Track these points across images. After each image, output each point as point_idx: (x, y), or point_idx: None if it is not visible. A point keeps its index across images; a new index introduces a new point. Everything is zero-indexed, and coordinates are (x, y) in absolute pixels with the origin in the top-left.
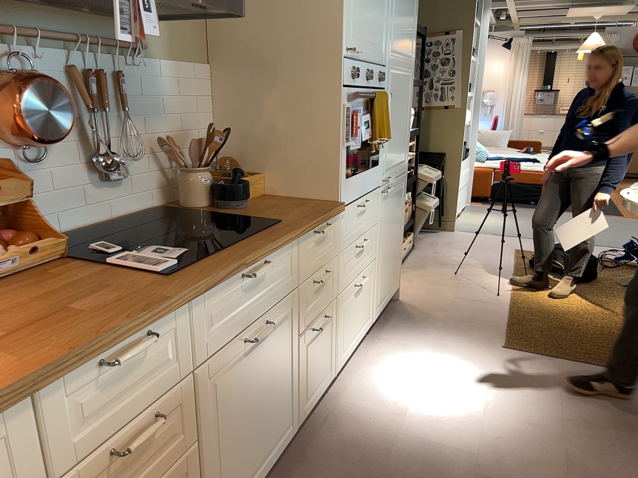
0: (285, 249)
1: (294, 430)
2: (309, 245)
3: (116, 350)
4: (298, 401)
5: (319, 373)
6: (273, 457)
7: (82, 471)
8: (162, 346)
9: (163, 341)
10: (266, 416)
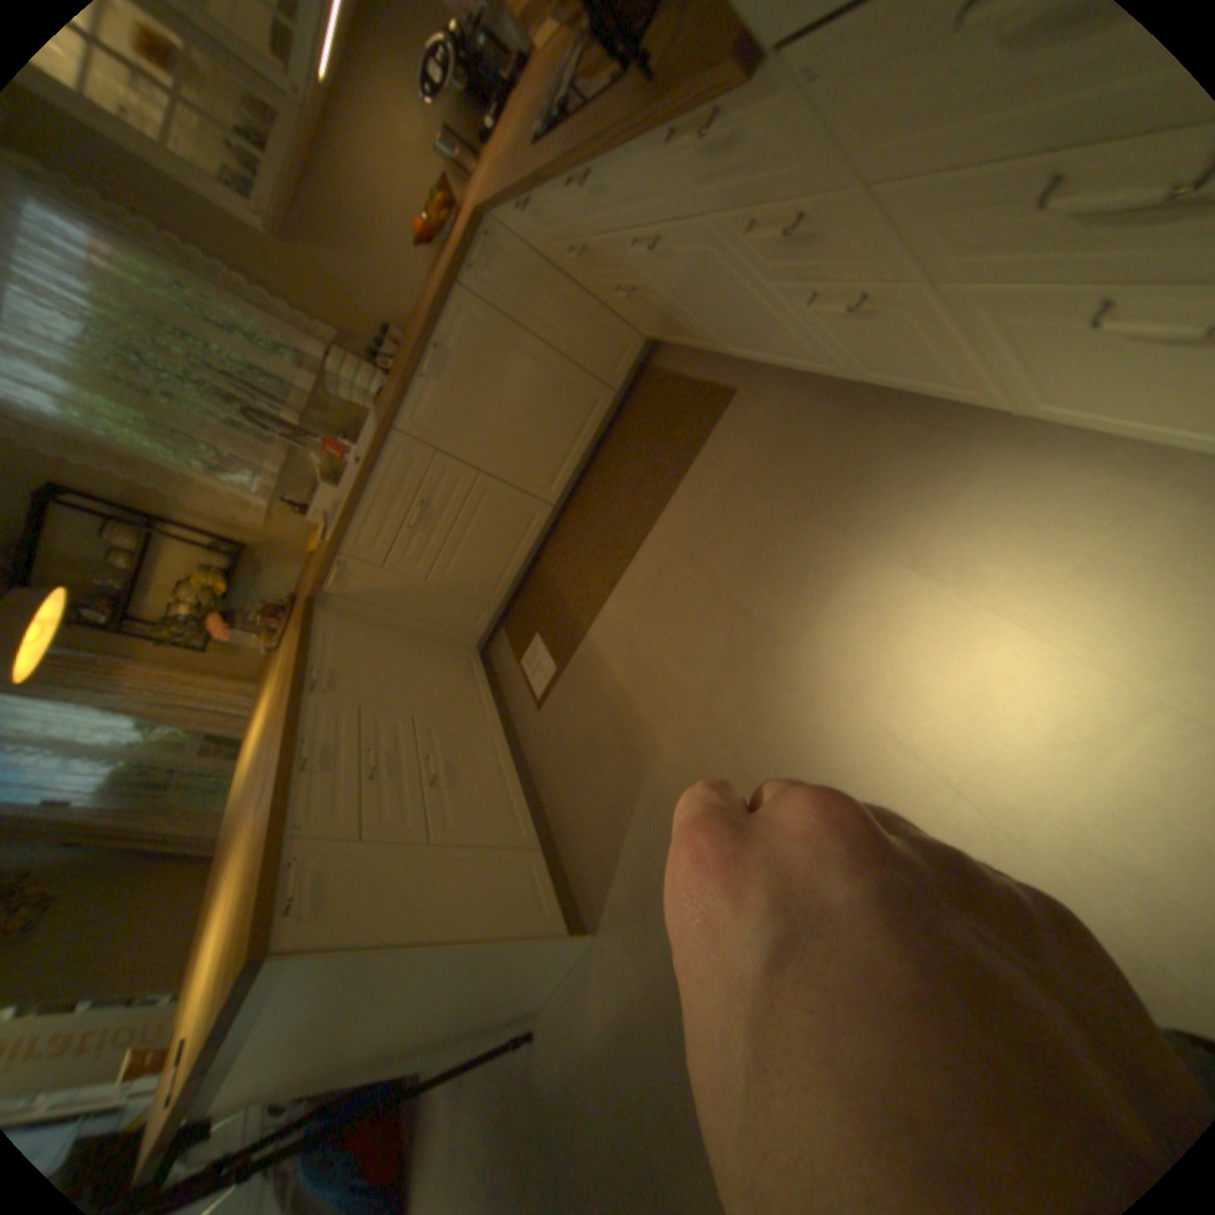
0: (612, 155)
1: (862, 375)
2: (681, 152)
3: (518, 199)
4: (835, 351)
5: (904, 362)
6: (801, 363)
7: (563, 245)
8: (547, 208)
9: (545, 204)
10: (749, 321)
